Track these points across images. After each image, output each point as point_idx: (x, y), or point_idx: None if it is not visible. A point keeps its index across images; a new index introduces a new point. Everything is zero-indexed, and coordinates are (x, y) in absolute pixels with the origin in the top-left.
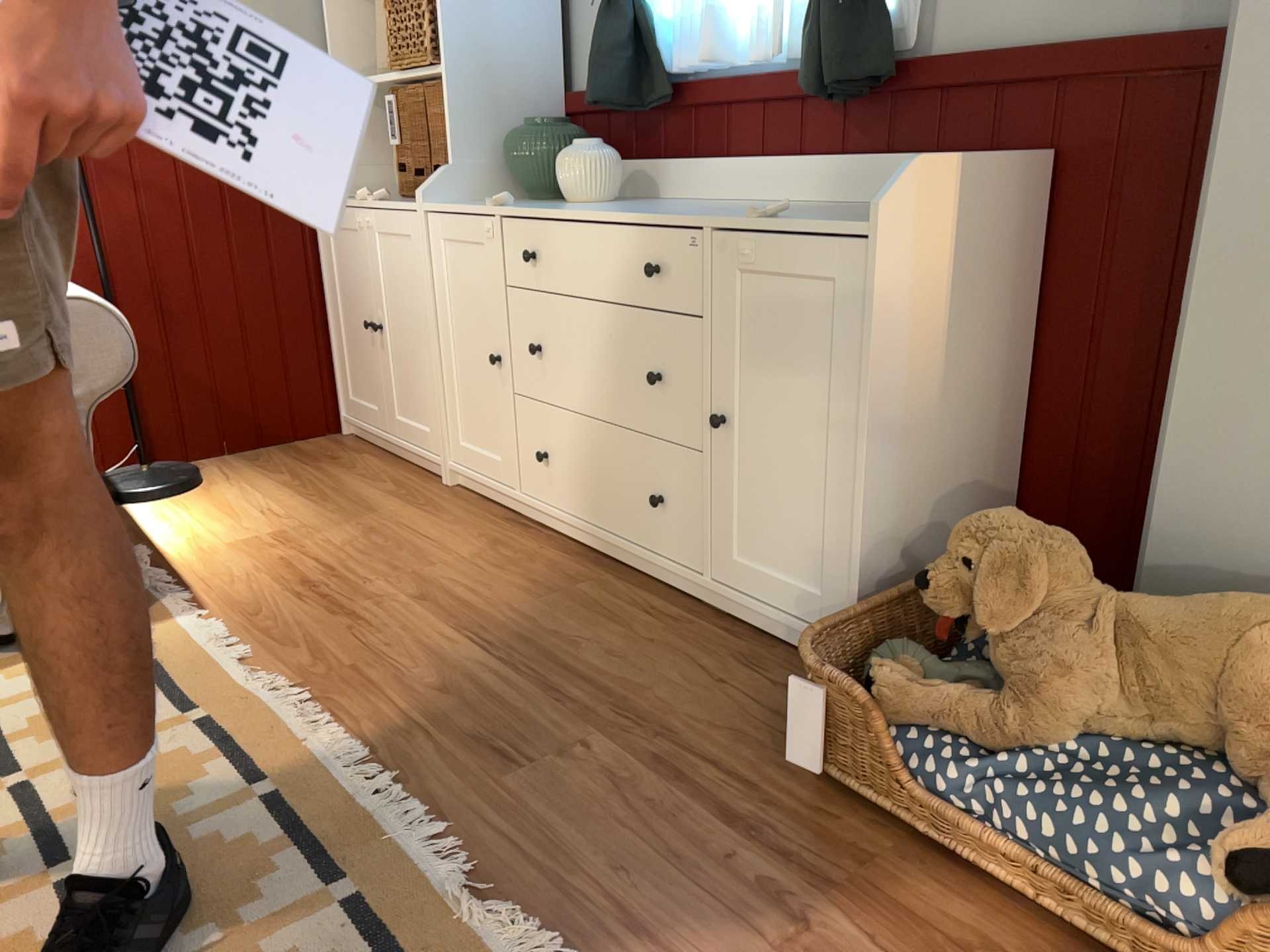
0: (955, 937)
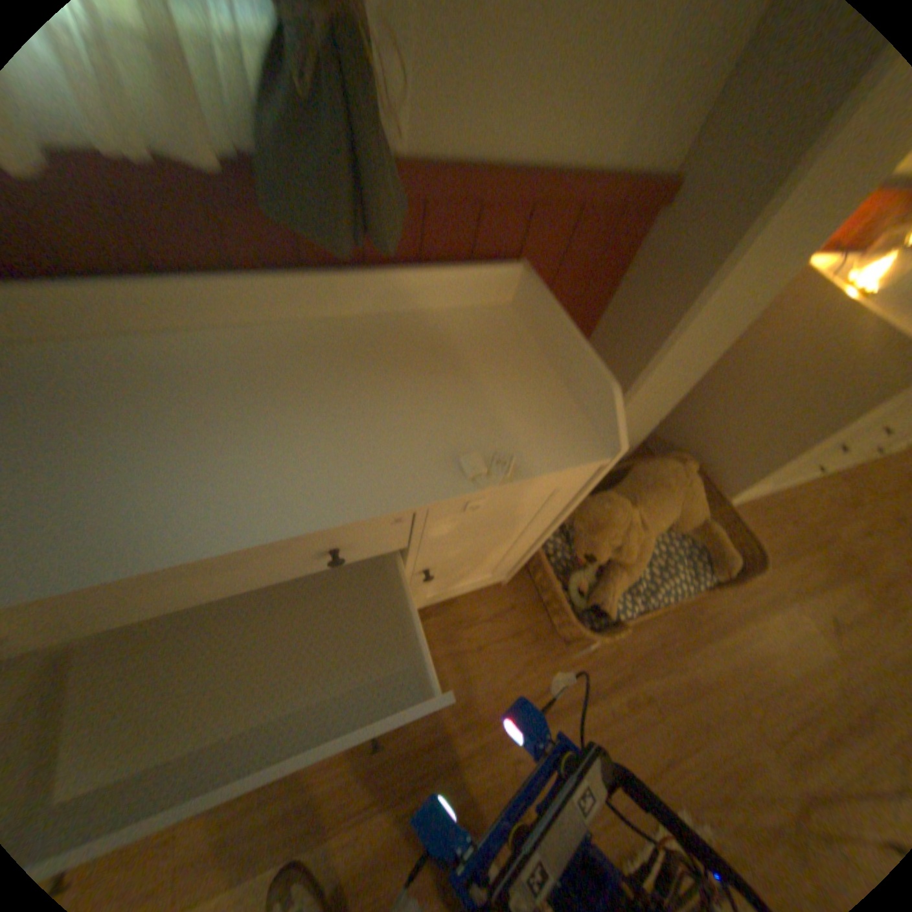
0: (657, 644)
